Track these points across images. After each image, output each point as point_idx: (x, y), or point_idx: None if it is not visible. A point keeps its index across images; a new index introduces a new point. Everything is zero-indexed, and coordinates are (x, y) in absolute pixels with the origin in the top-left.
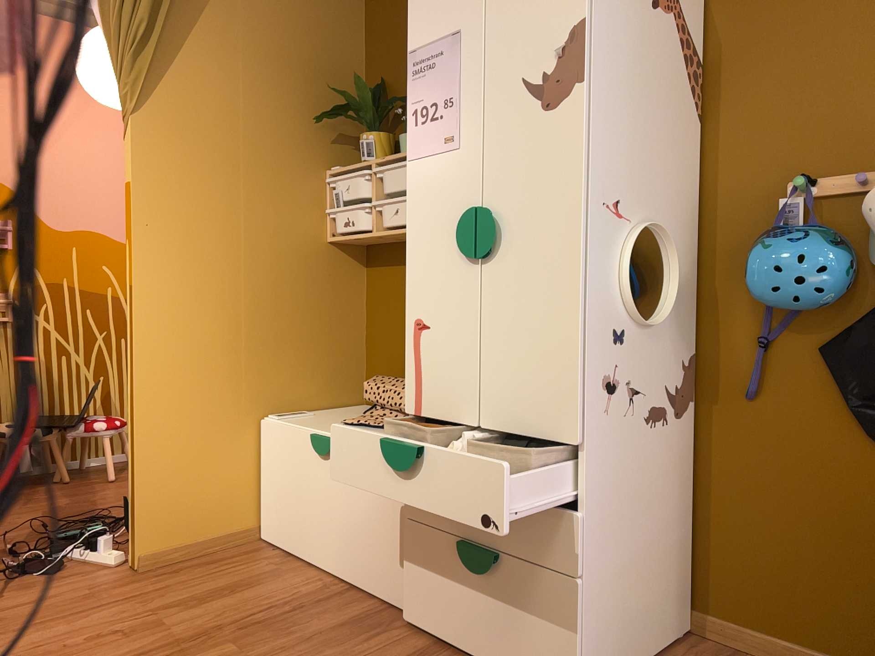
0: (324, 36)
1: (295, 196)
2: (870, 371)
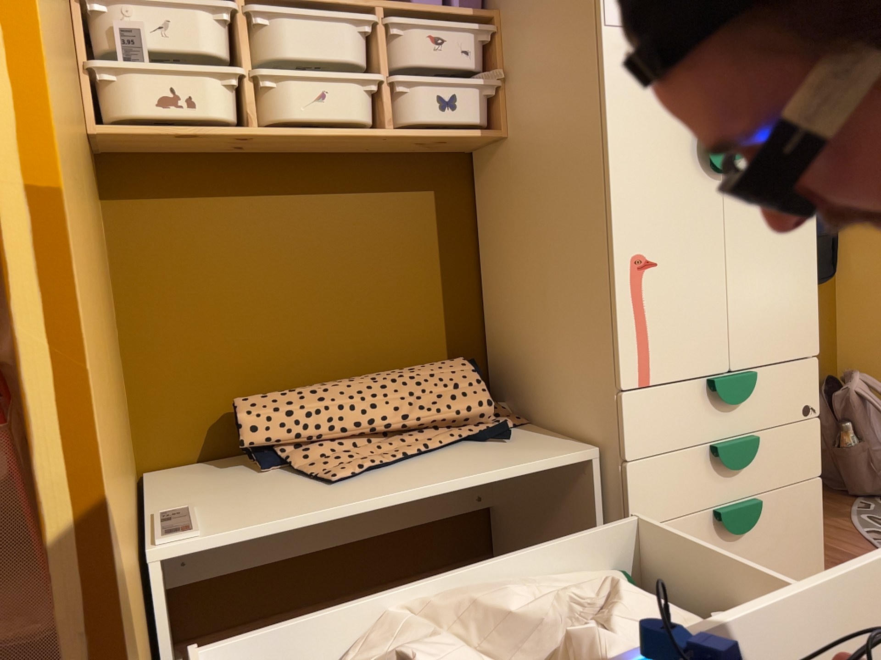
0: None
1: None
2: None
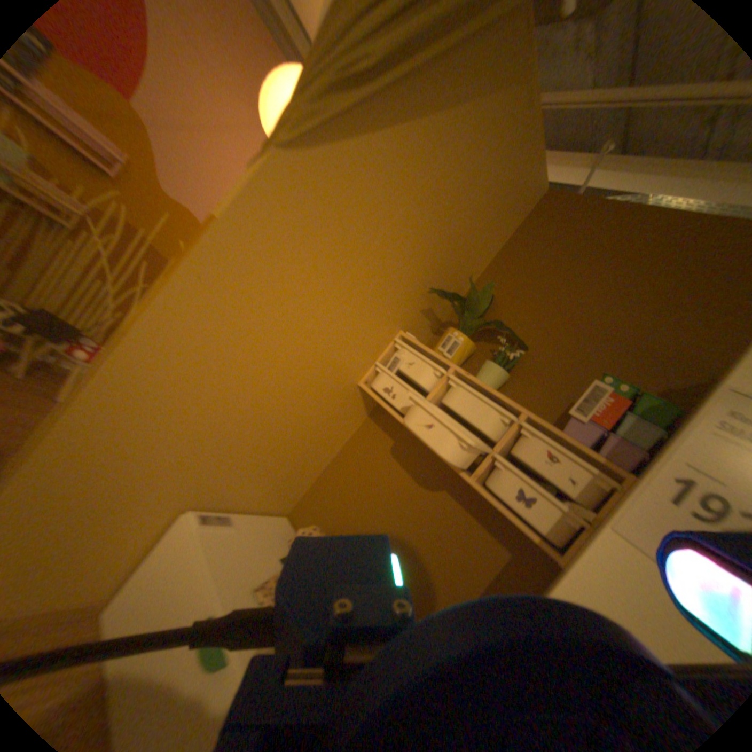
0: (482, 227)
1: (365, 339)
2: None
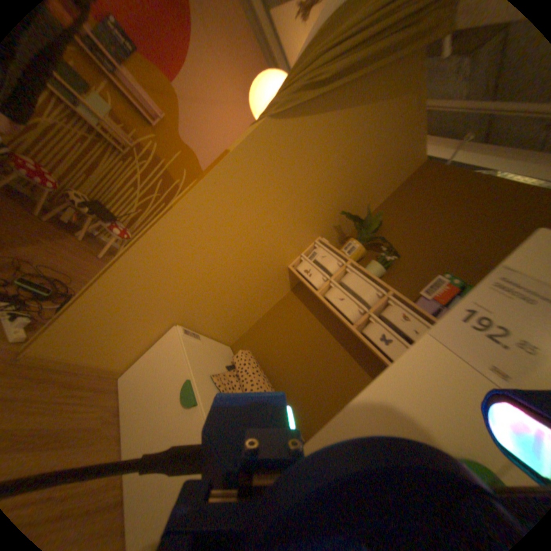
0: (379, 178)
1: (296, 238)
2: None
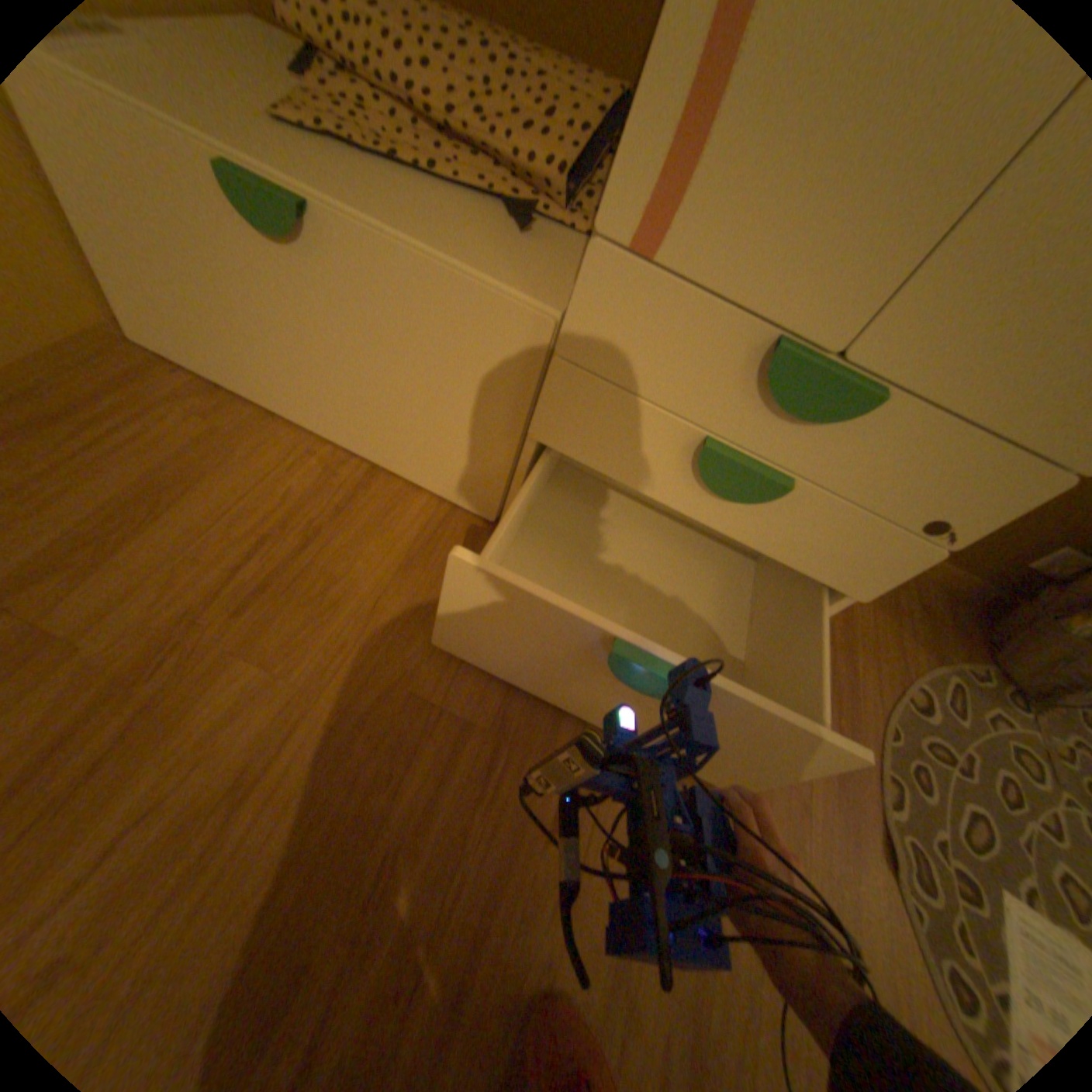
0: None
1: None
2: None
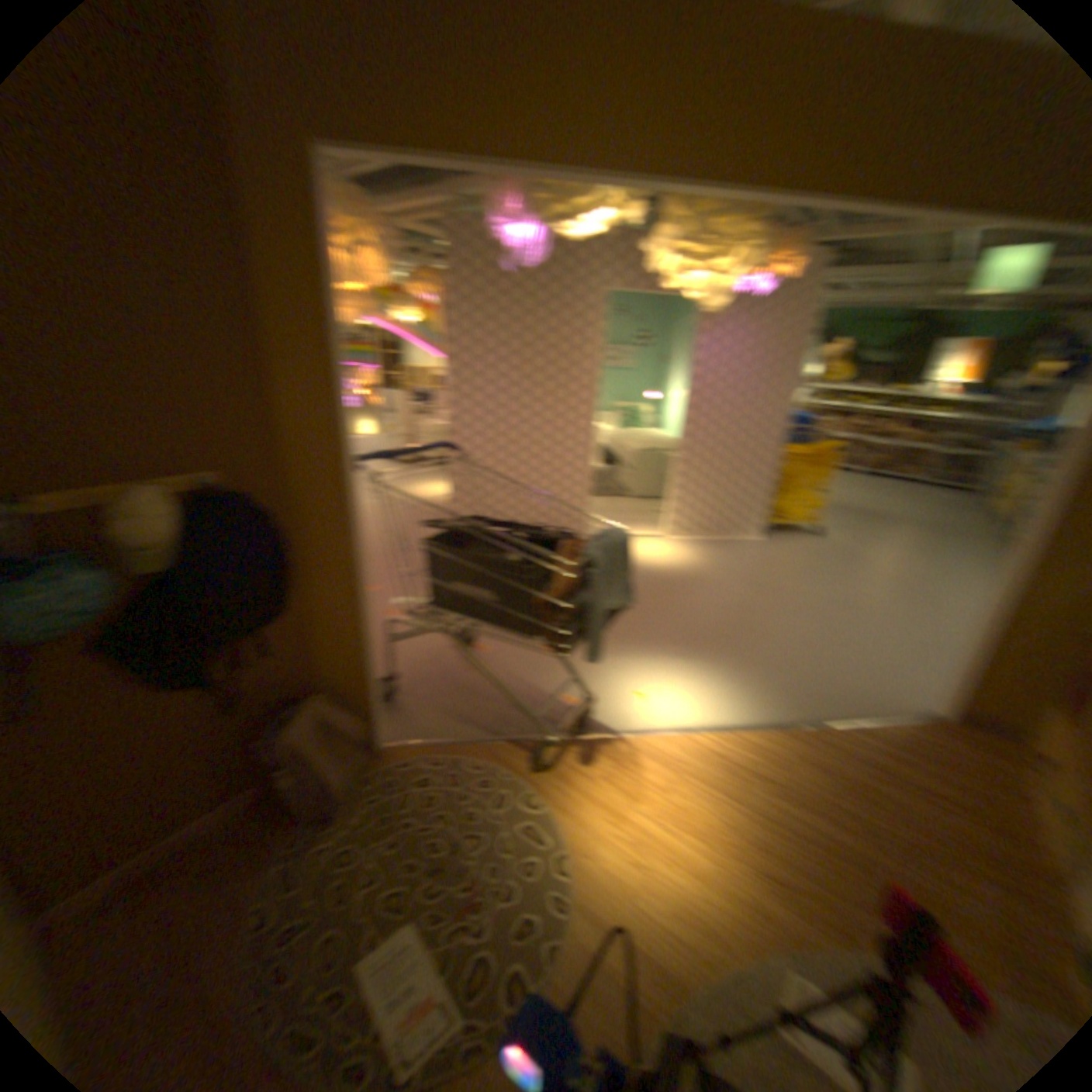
0: None
1: None
2: (133, 655)
